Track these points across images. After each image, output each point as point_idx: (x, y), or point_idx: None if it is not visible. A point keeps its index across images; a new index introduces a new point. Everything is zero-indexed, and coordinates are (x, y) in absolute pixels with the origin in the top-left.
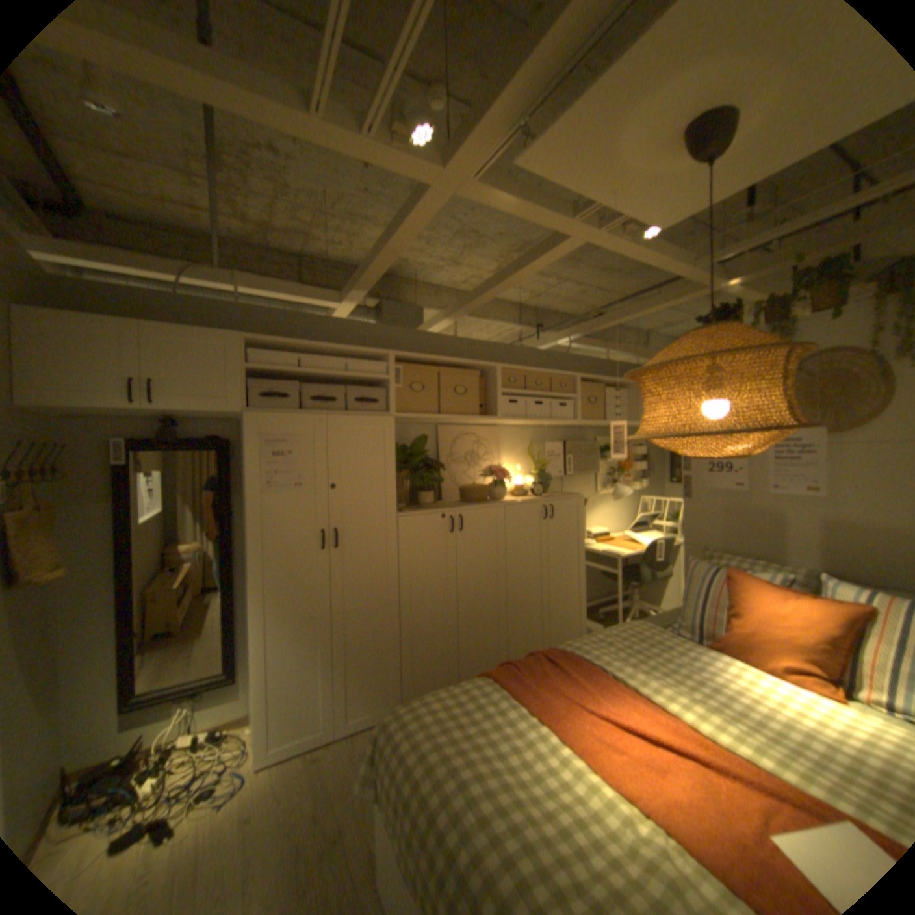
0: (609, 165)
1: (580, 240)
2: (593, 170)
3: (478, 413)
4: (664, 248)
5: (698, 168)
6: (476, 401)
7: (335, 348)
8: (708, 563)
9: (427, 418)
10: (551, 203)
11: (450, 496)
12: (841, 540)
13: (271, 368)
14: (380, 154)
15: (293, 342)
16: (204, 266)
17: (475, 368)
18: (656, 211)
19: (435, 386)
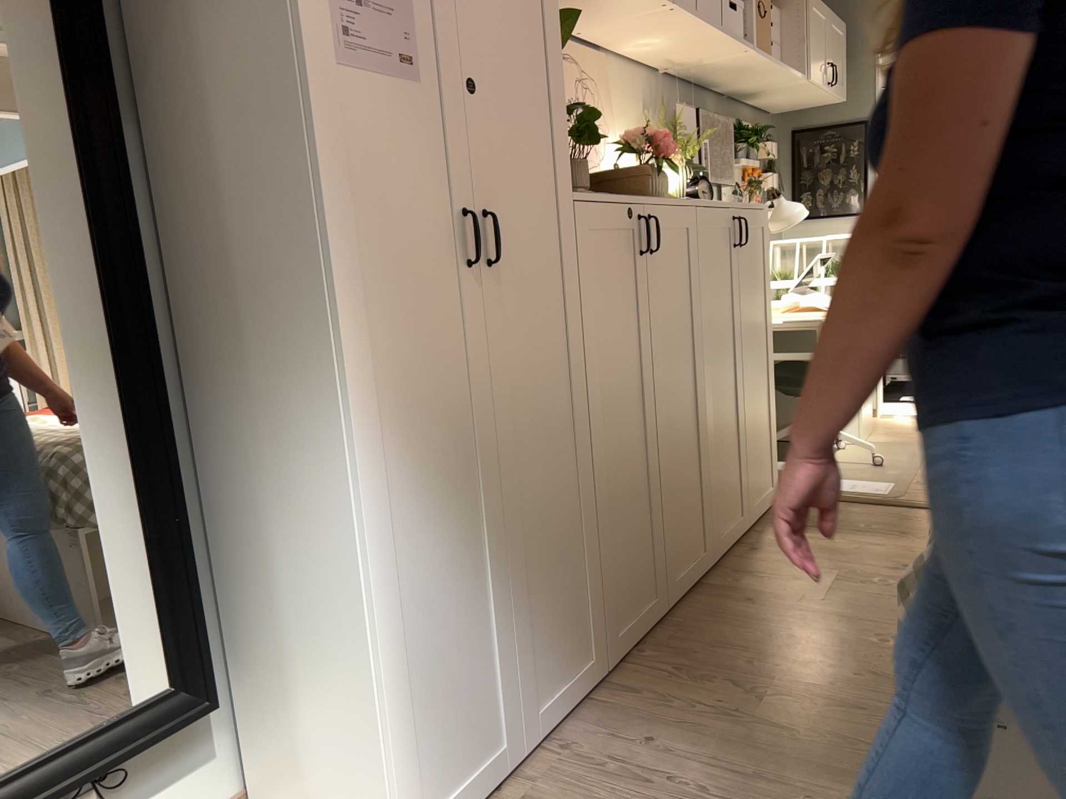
0: None
1: None
2: None
3: None
4: None
5: None
6: None
7: None
8: None
9: None
10: None
11: None
12: None
13: None
14: None
15: None
16: None
17: None
18: None
19: None
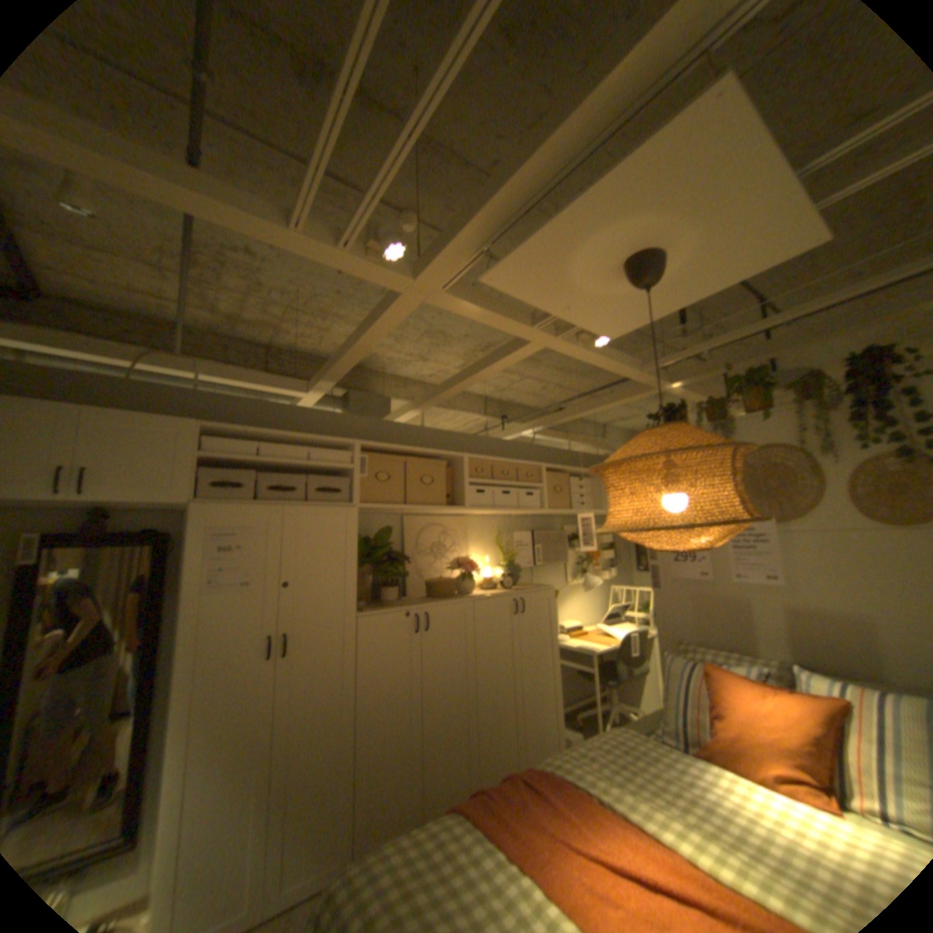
0: (563, 286)
1: (539, 344)
2: (549, 289)
3: (446, 502)
4: (614, 354)
5: (637, 292)
6: (443, 490)
7: (299, 436)
8: (683, 658)
9: (393, 508)
10: (512, 313)
11: (415, 591)
12: (805, 629)
13: (227, 455)
14: (355, 264)
15: (254, 429)
16: (165, 353)
17: (442, 457)
18: (604, 324)
19: (401, 475)
